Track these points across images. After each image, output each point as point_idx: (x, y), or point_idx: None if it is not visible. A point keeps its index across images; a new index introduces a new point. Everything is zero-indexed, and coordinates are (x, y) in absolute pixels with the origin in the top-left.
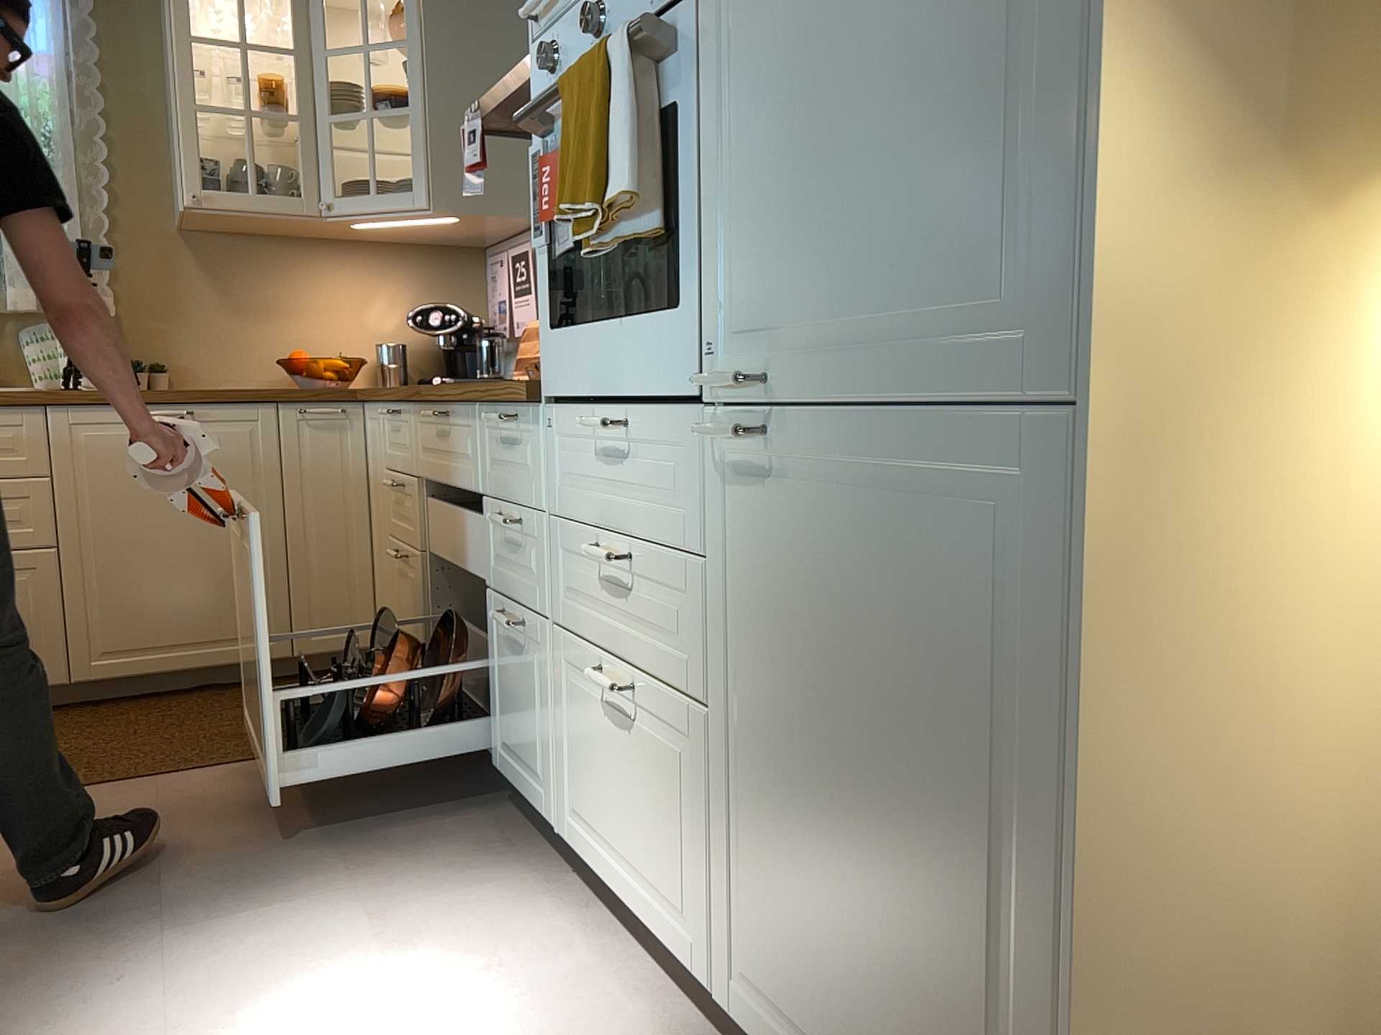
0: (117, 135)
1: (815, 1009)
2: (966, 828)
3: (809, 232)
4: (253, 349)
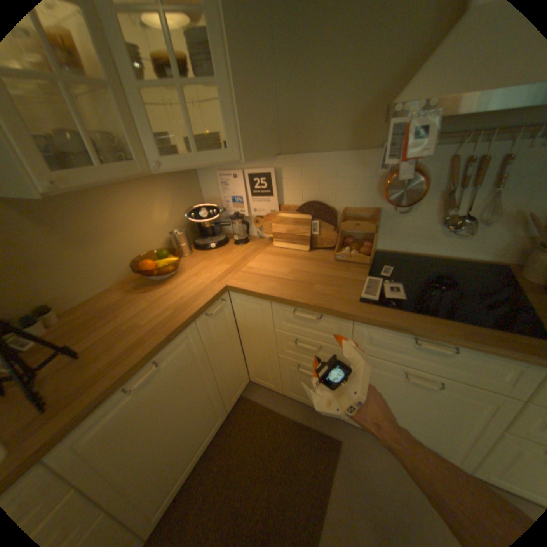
0: None
1: None
2: None
3: None
4: (101, 264)
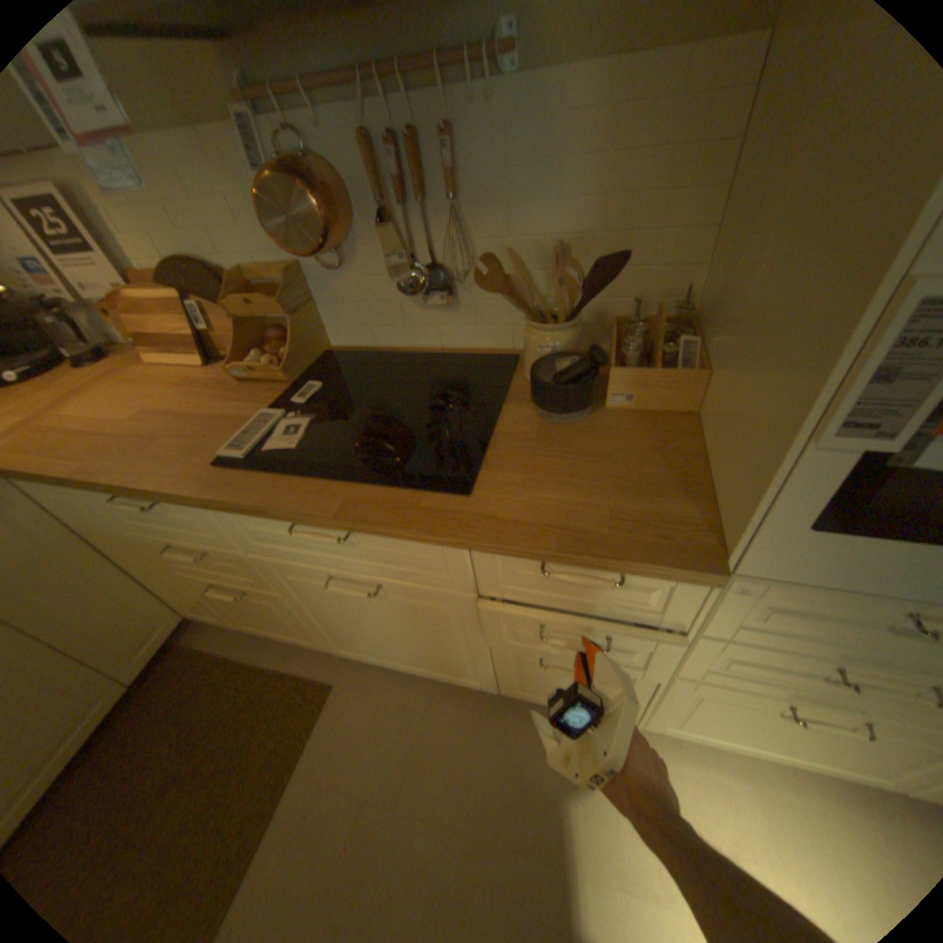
0: None
1: None
2: None
3: None
4: None
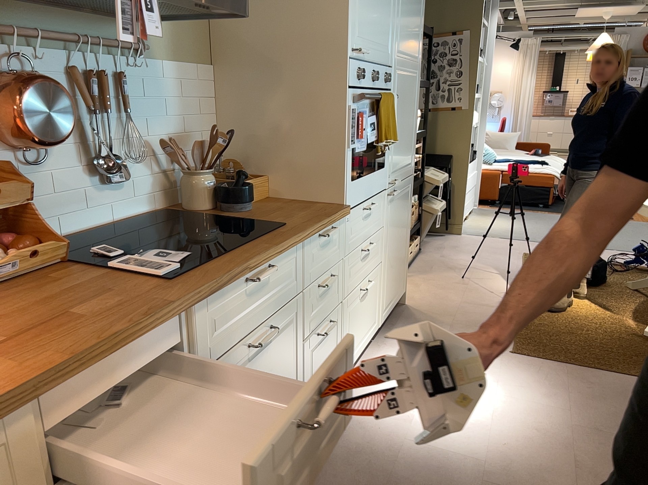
0: None
1: (391, 293)
2: (404, 235)
3: (400, 150)
4: None
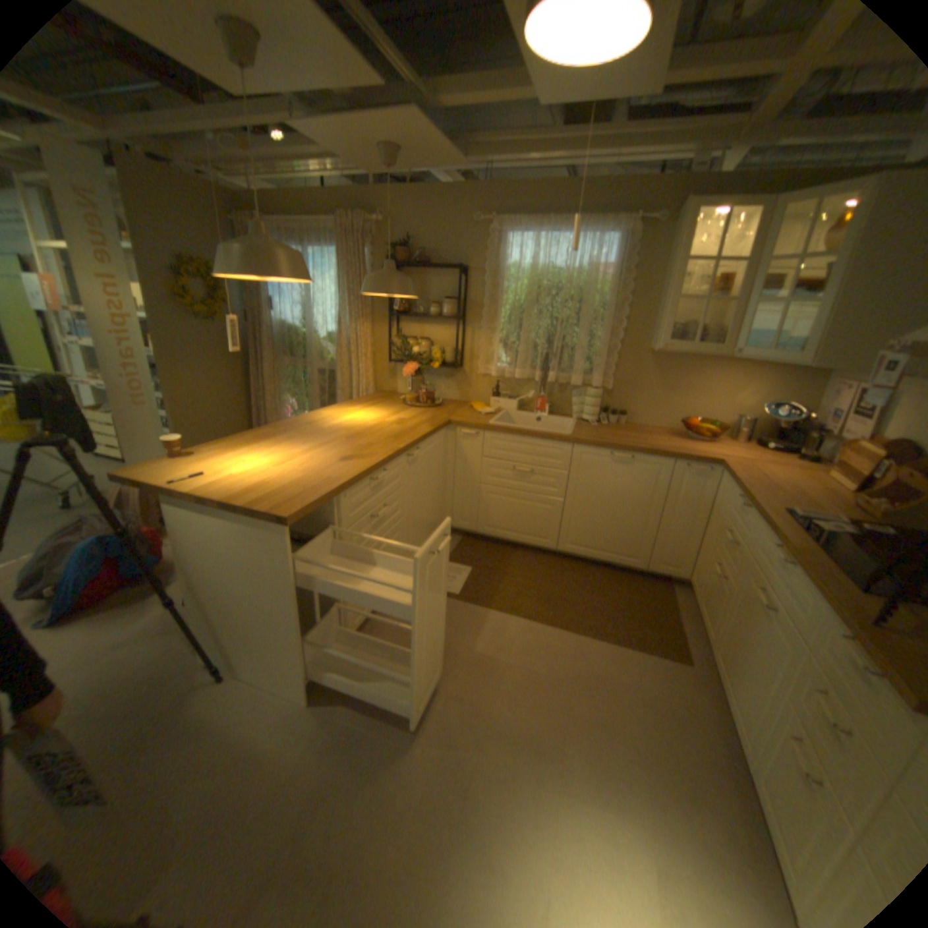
0: (634, 301)
1: None
2: None
3: None
4: (669, 409)
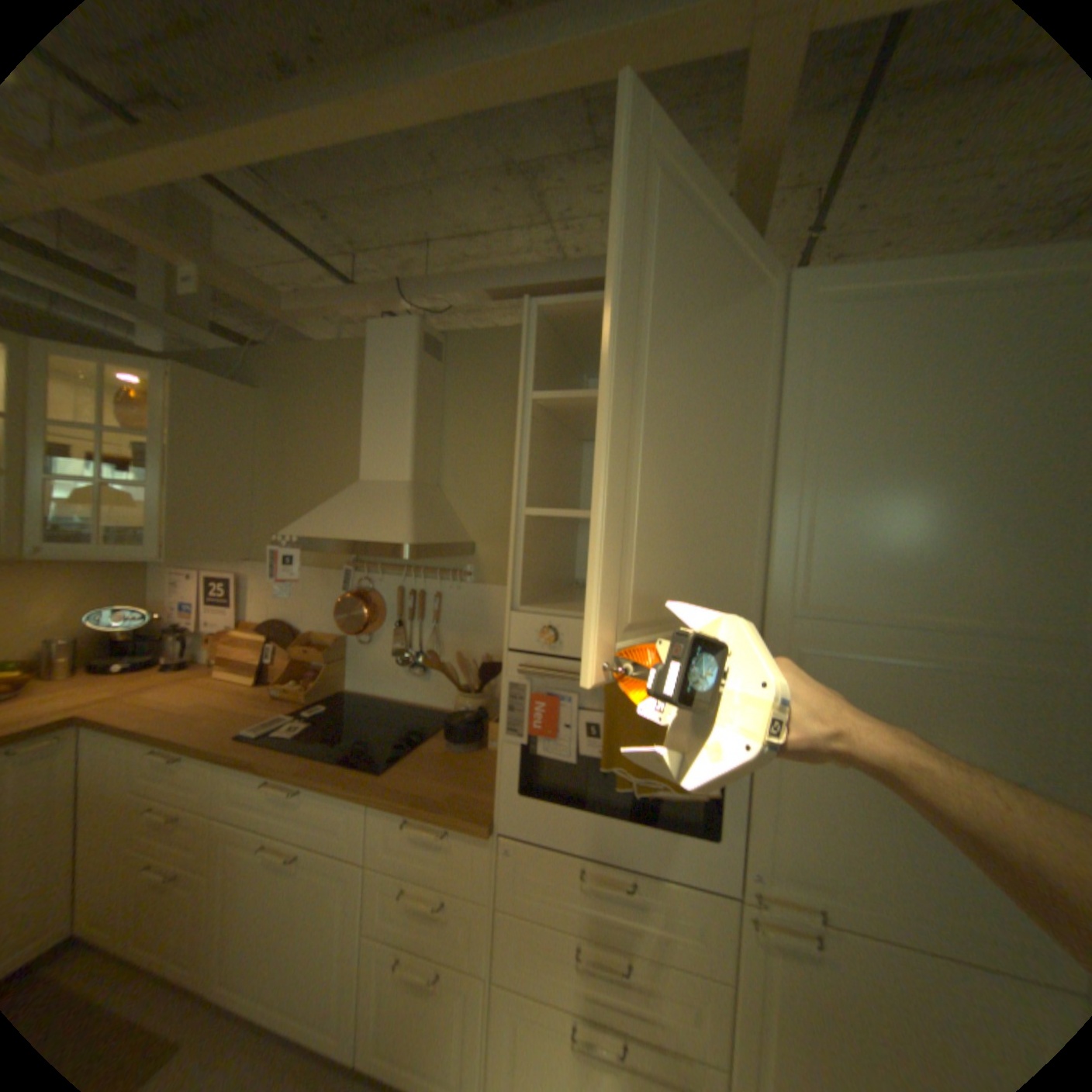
0: None
1: None
2: None
3: (860, 850)
4: None
